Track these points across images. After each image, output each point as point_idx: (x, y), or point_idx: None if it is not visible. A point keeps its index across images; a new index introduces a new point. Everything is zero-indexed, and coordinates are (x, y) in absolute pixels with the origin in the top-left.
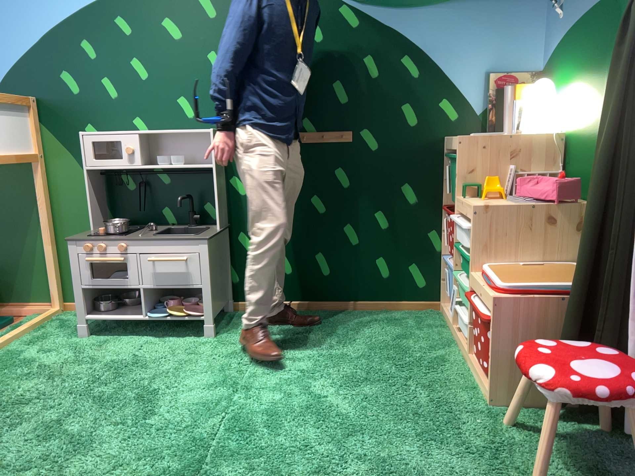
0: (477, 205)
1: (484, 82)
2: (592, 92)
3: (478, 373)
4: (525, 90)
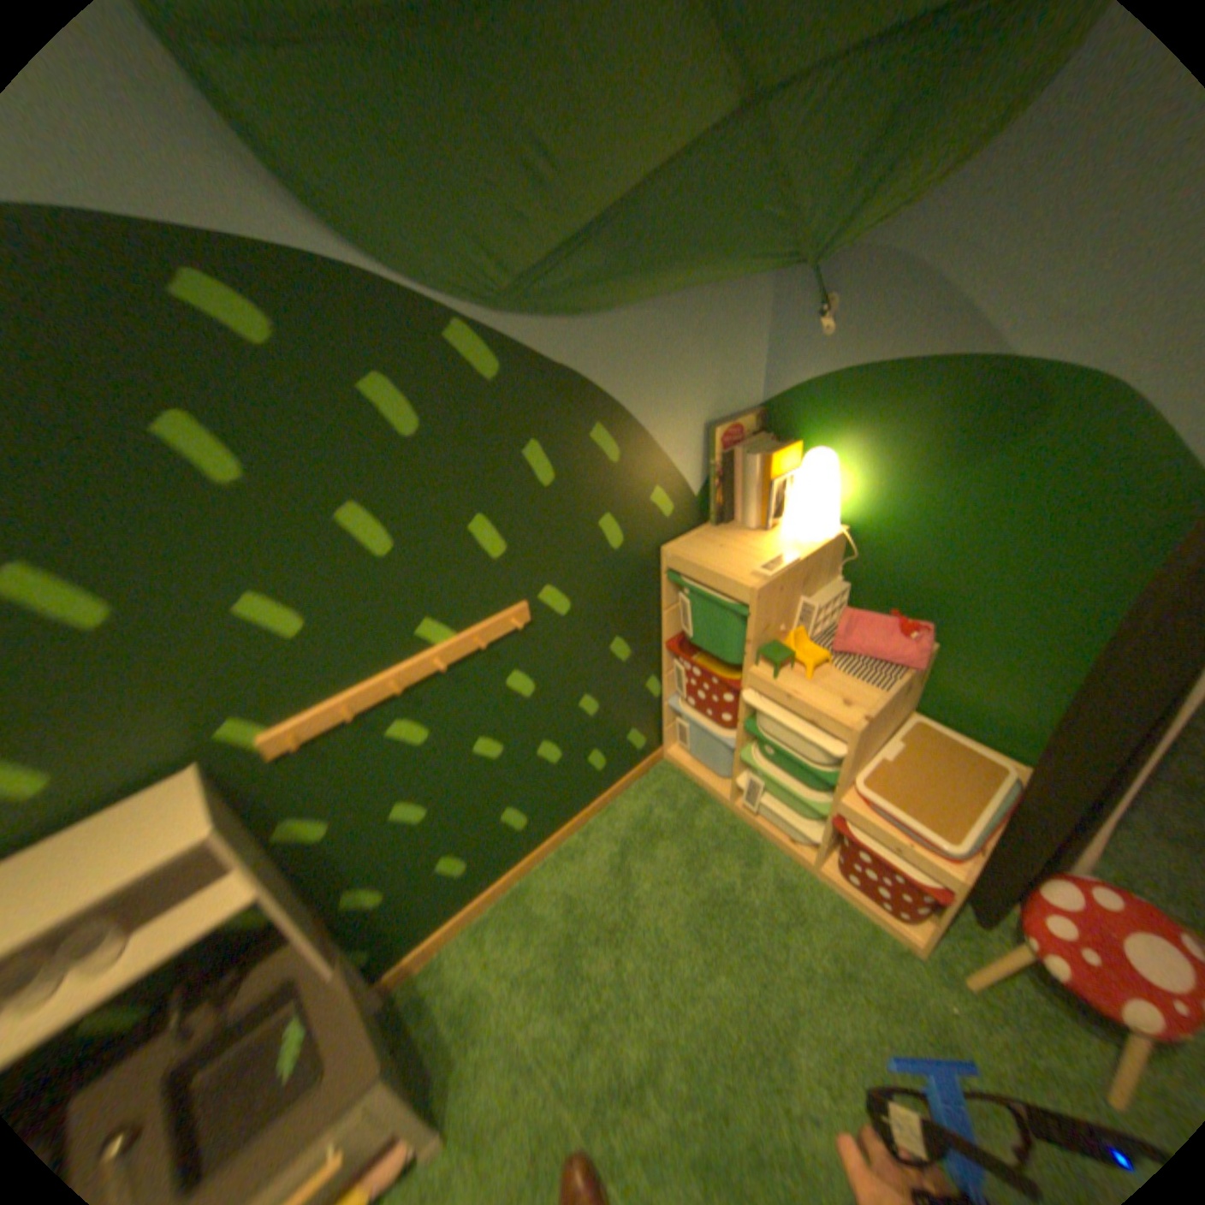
0: (850, 719)
1: (705, 441)
2: (933, 492)
3: (865, 906)
4: (783, 459)
